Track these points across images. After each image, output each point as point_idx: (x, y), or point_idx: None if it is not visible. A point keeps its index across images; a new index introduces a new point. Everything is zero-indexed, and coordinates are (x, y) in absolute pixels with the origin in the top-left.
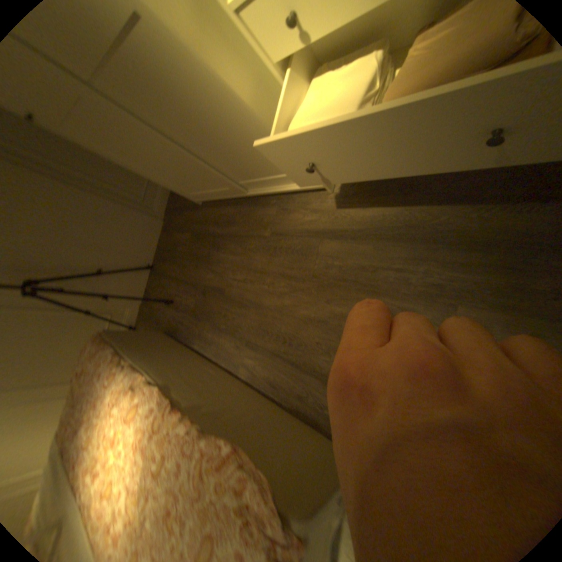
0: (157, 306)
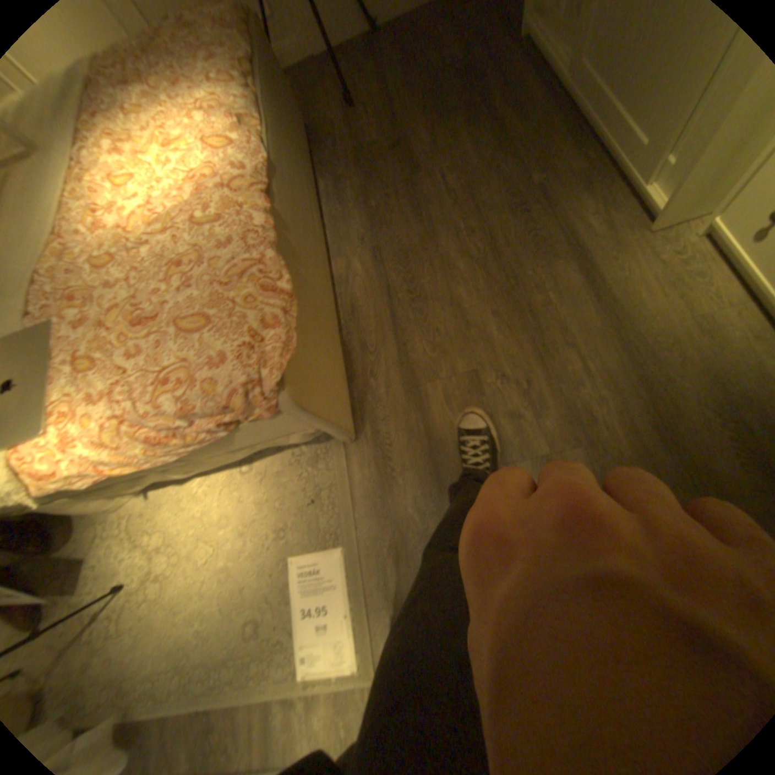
0: (323, 85)
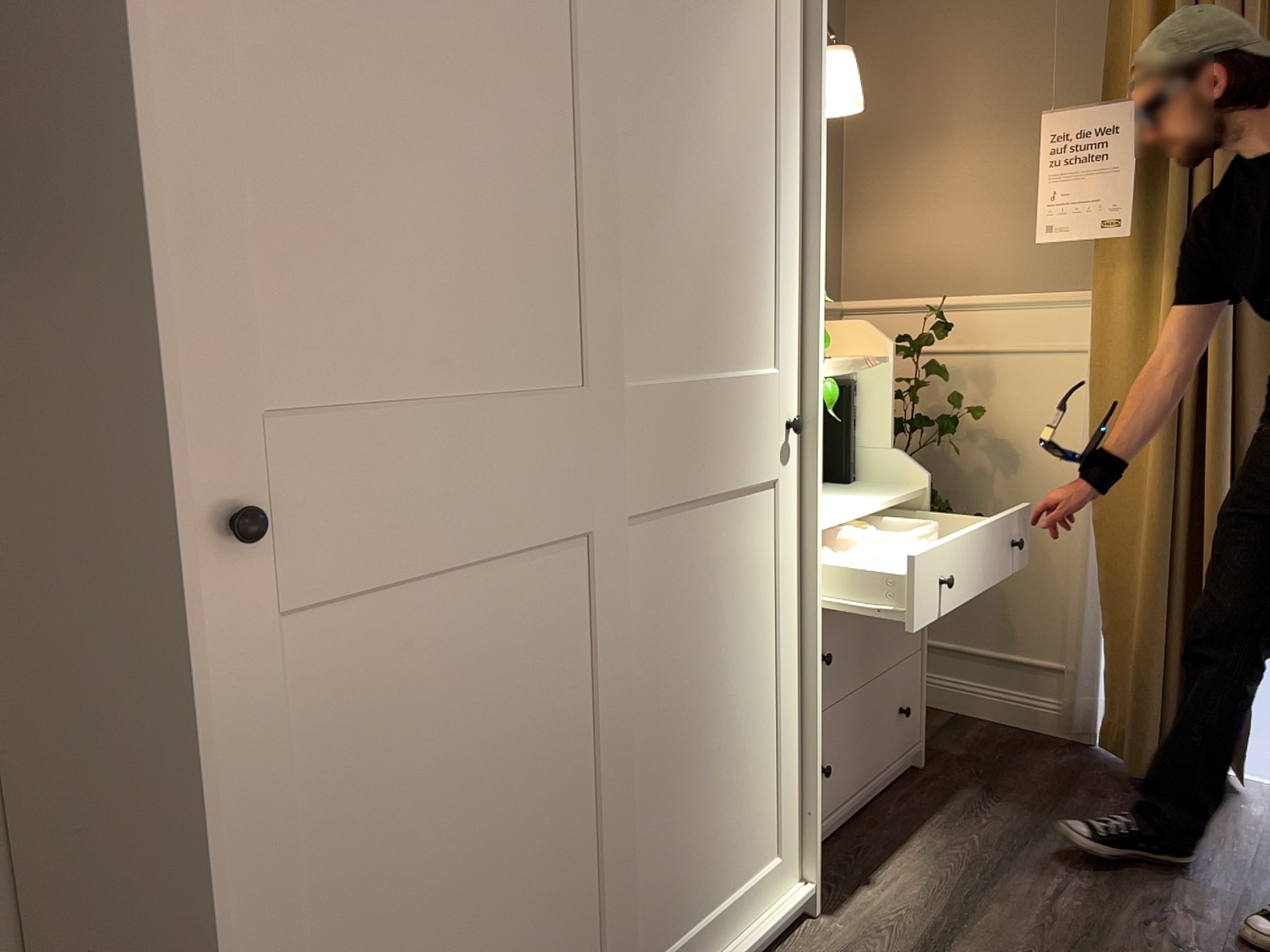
0: None
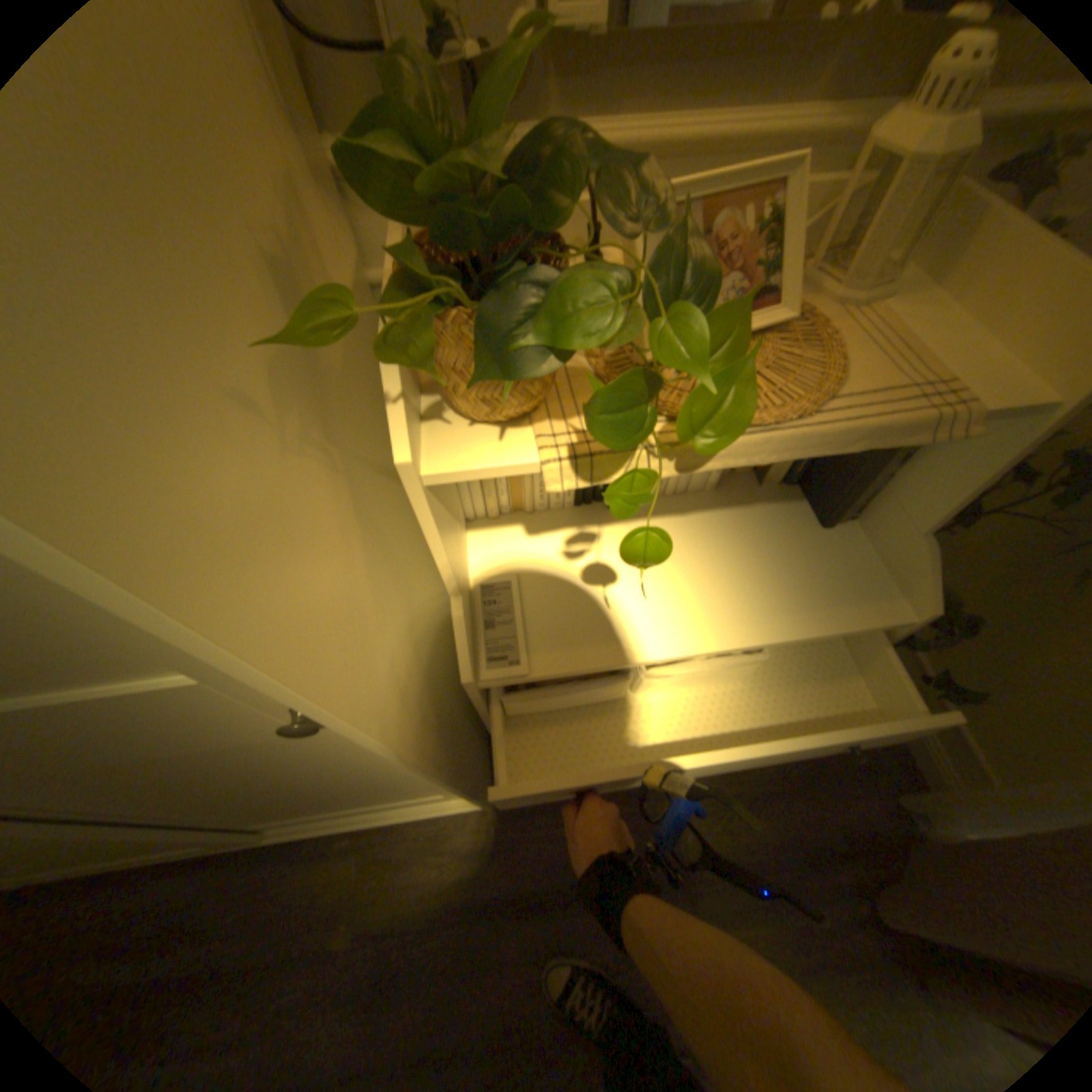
0: None
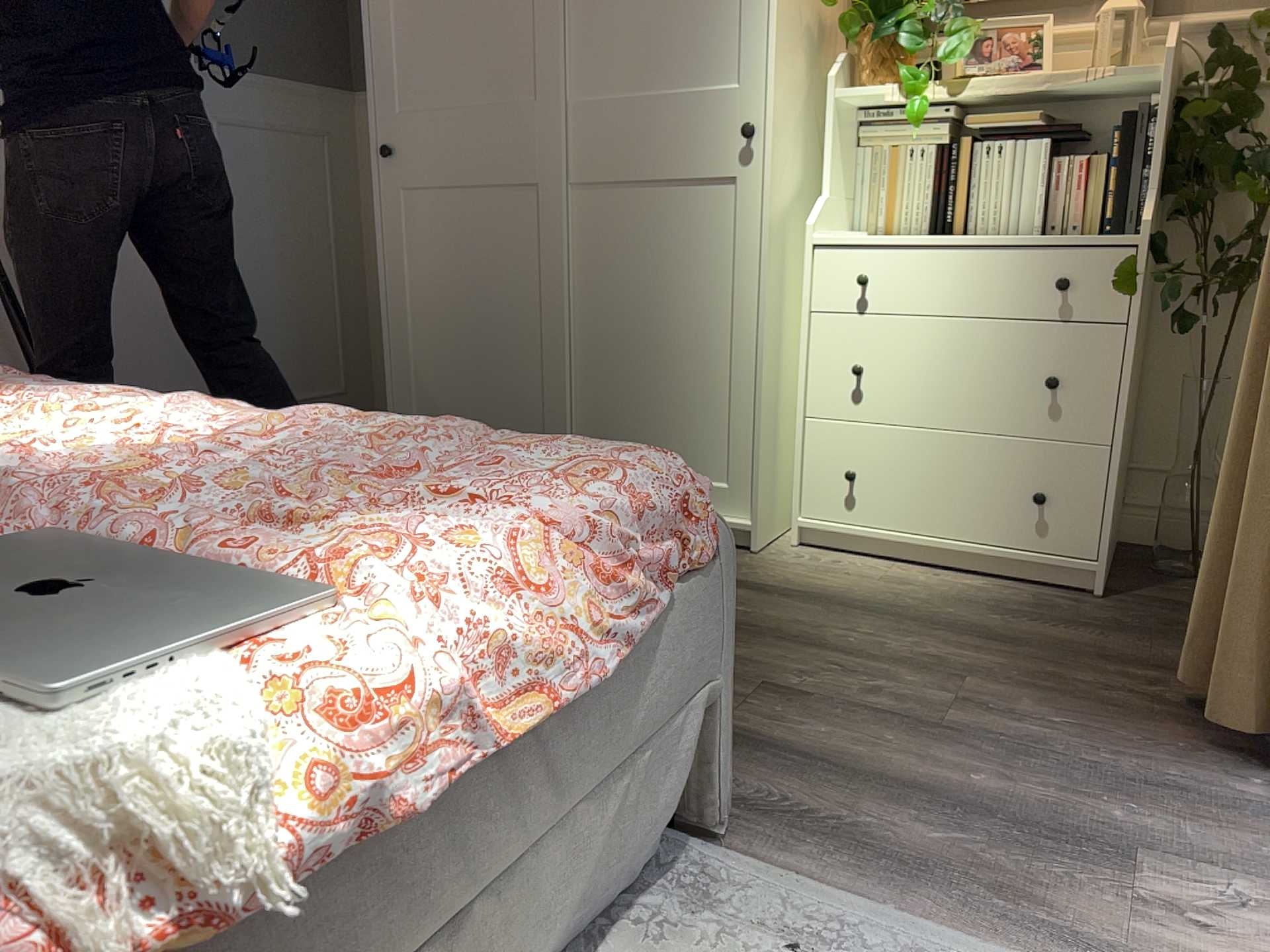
0: None
